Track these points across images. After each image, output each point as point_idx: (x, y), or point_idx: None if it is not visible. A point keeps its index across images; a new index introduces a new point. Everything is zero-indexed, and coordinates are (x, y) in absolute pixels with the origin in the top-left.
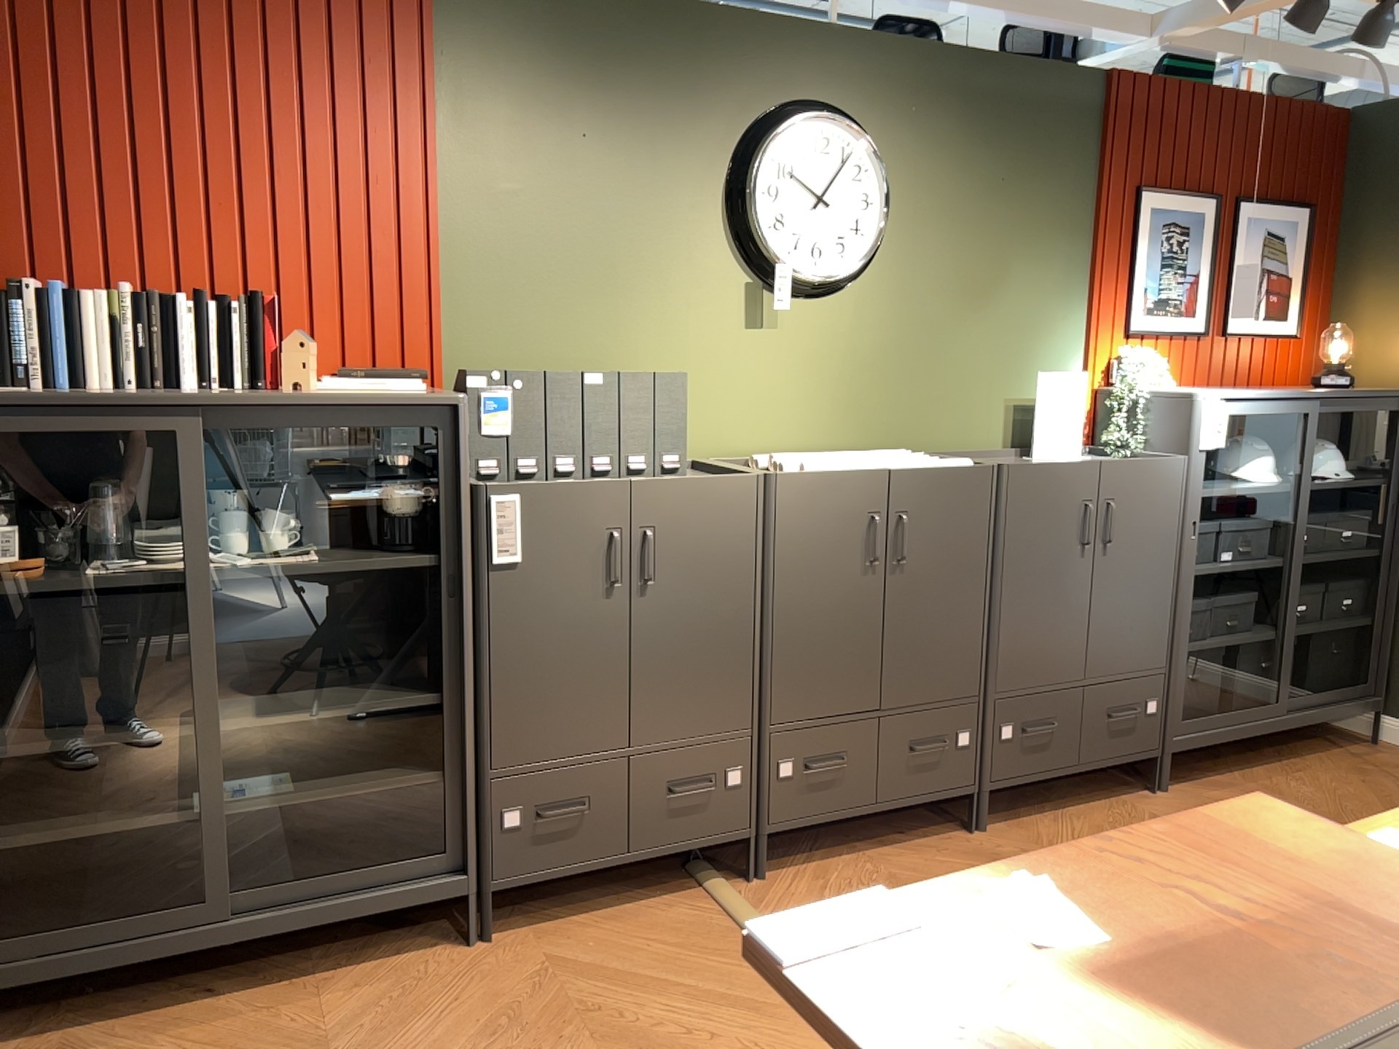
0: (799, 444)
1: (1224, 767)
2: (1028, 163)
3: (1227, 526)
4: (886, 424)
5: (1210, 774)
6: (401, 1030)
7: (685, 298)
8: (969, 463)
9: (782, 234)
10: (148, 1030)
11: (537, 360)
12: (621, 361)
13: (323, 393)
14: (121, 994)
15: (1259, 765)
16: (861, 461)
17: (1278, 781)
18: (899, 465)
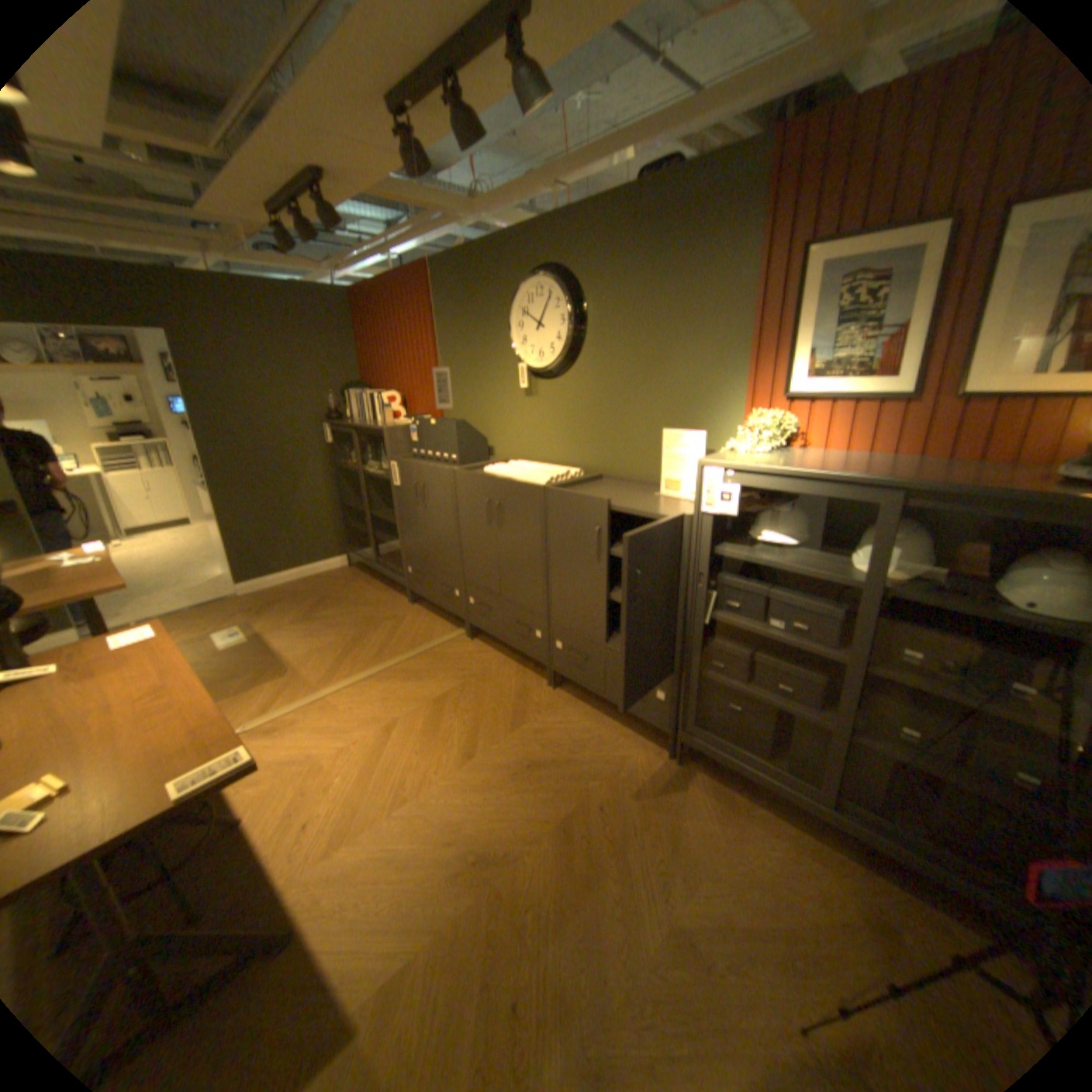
0: (550, 459)
1: (773, 805)
2: (688, 255)
3: (779, 596)
4: (591, 455)
5: (744, 794)
6: (366, 607)
7: (503, 383)
8: (543, 483)
9: (526, 347)
10: (365, 581)
11: (464, 413)
12: (485, 414)
13: (388, 424)
14: (379, 574)
15: (808, 833)
16: (514, 472)
17: (772, 842)
18: (514, 477)
